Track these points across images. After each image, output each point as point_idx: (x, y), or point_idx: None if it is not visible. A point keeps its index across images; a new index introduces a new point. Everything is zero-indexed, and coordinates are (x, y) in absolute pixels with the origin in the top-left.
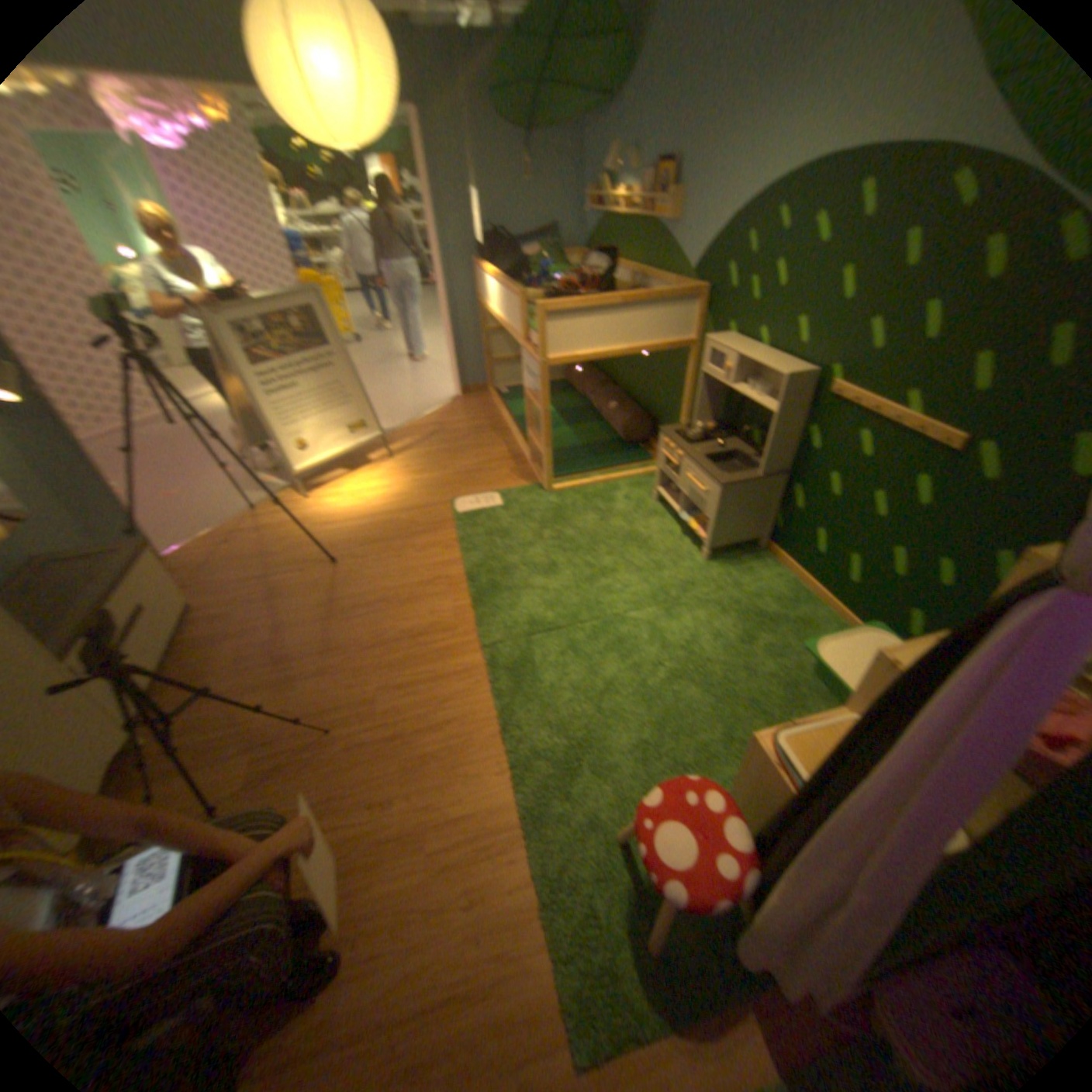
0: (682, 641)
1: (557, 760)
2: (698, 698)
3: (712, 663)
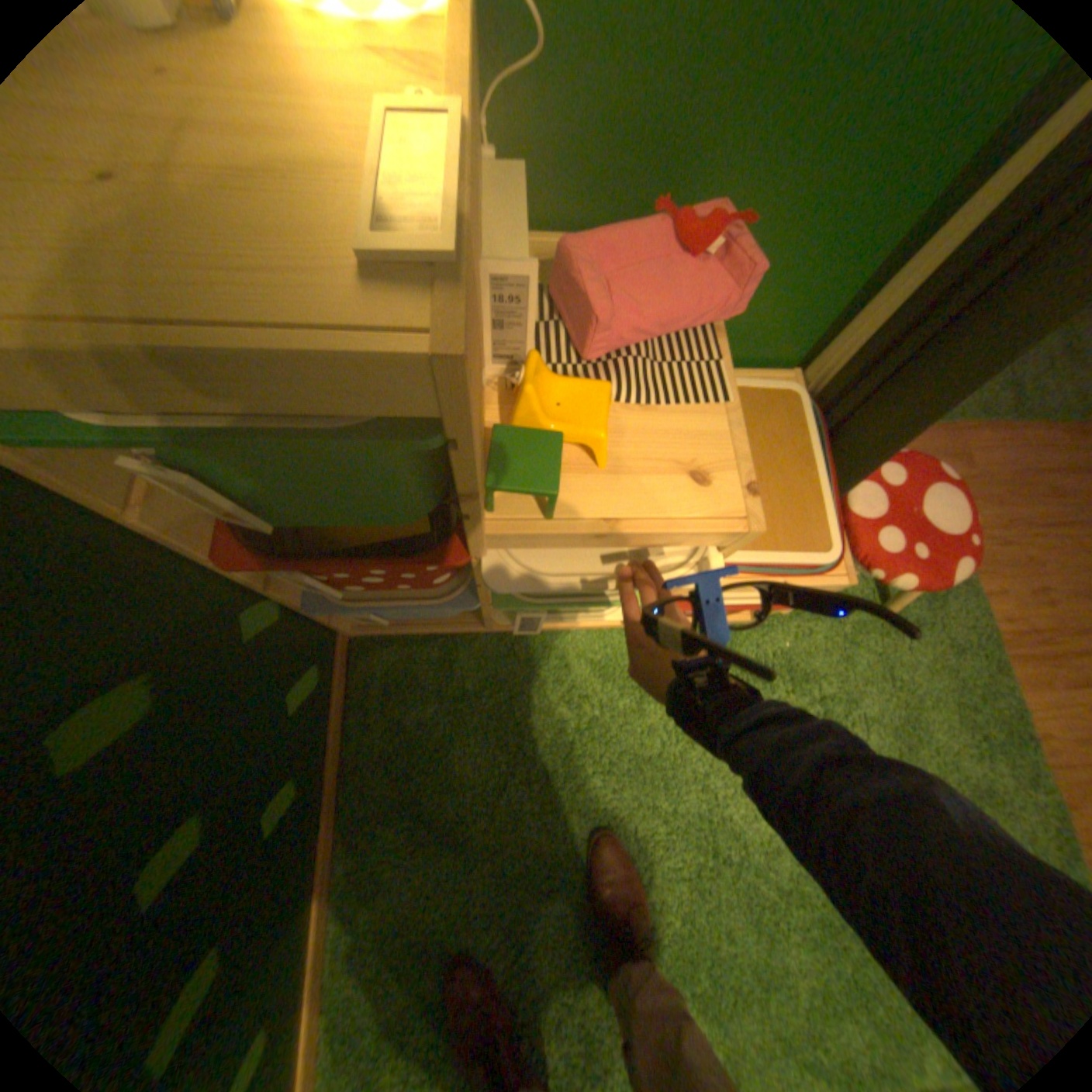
0: (718, 964)
1: (970, 738)
2: (730, 798)
3: (674, 879)
